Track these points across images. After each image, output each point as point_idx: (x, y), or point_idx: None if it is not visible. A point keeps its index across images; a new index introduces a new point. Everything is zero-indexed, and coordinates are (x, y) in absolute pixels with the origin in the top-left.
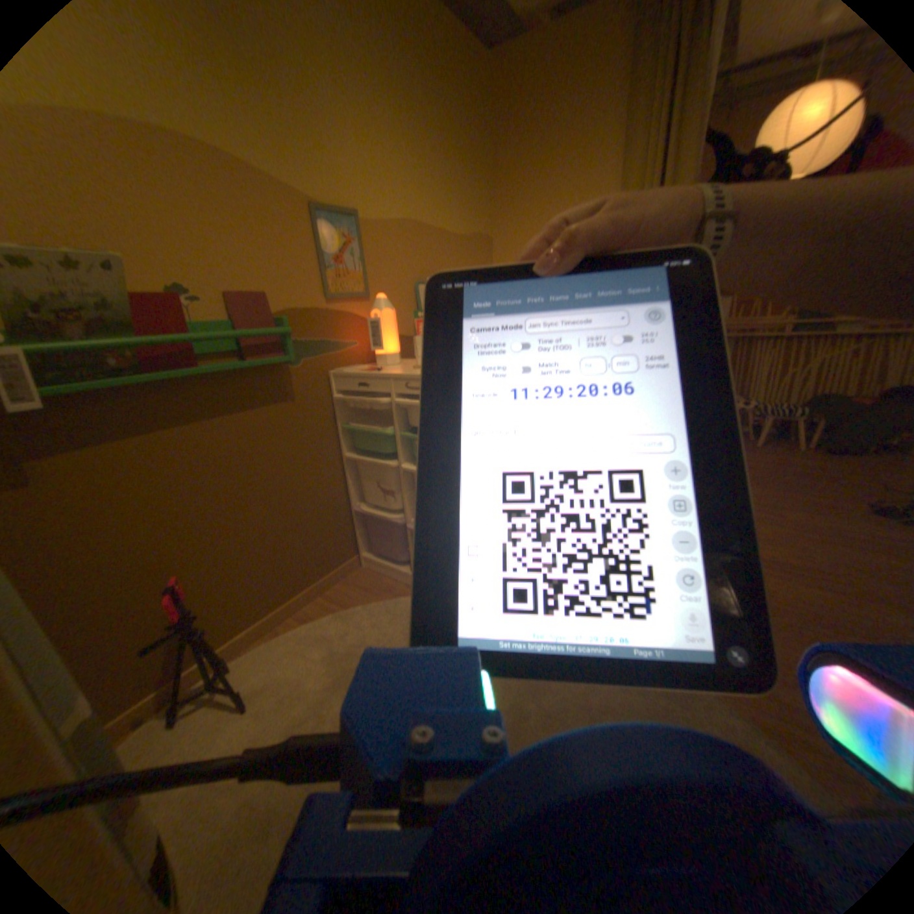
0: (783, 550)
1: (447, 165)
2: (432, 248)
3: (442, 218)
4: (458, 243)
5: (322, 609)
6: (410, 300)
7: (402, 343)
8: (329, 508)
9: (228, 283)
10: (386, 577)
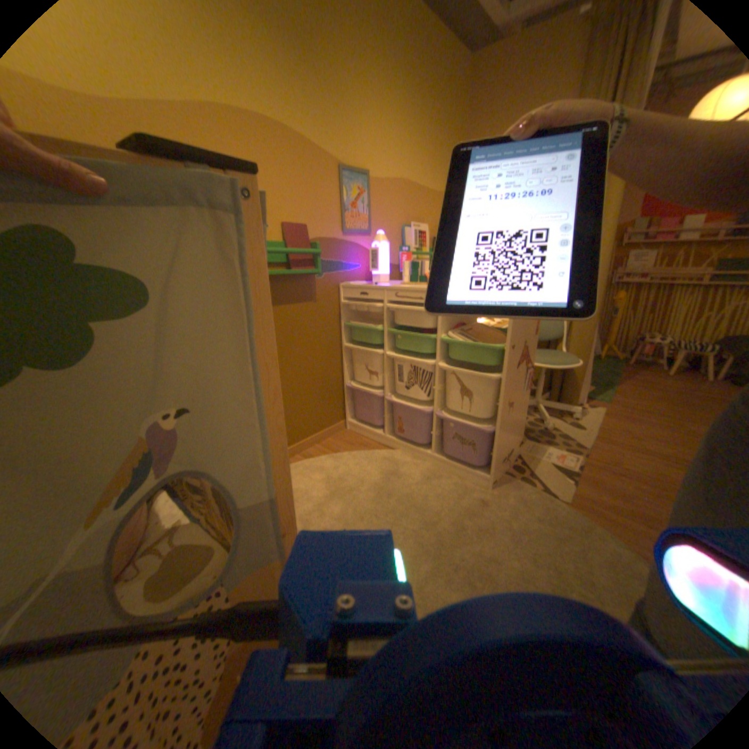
0: (679, 449)
1: (433, 139)
2: (417, 201)
3: (425, 179)
4: (436, 197)
5: (320, 452)
6: (398, 238)
7: (389, 269)
8: (329, 382)
9: (285, 217)
10: (364, 437)
